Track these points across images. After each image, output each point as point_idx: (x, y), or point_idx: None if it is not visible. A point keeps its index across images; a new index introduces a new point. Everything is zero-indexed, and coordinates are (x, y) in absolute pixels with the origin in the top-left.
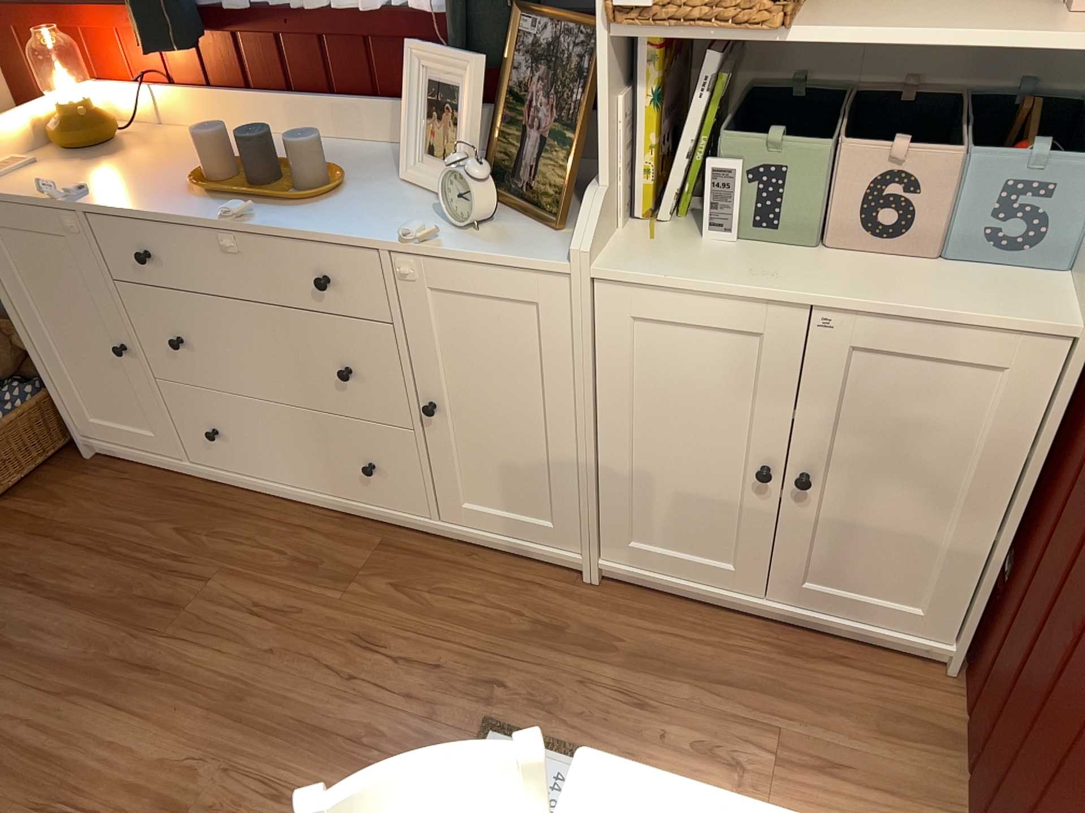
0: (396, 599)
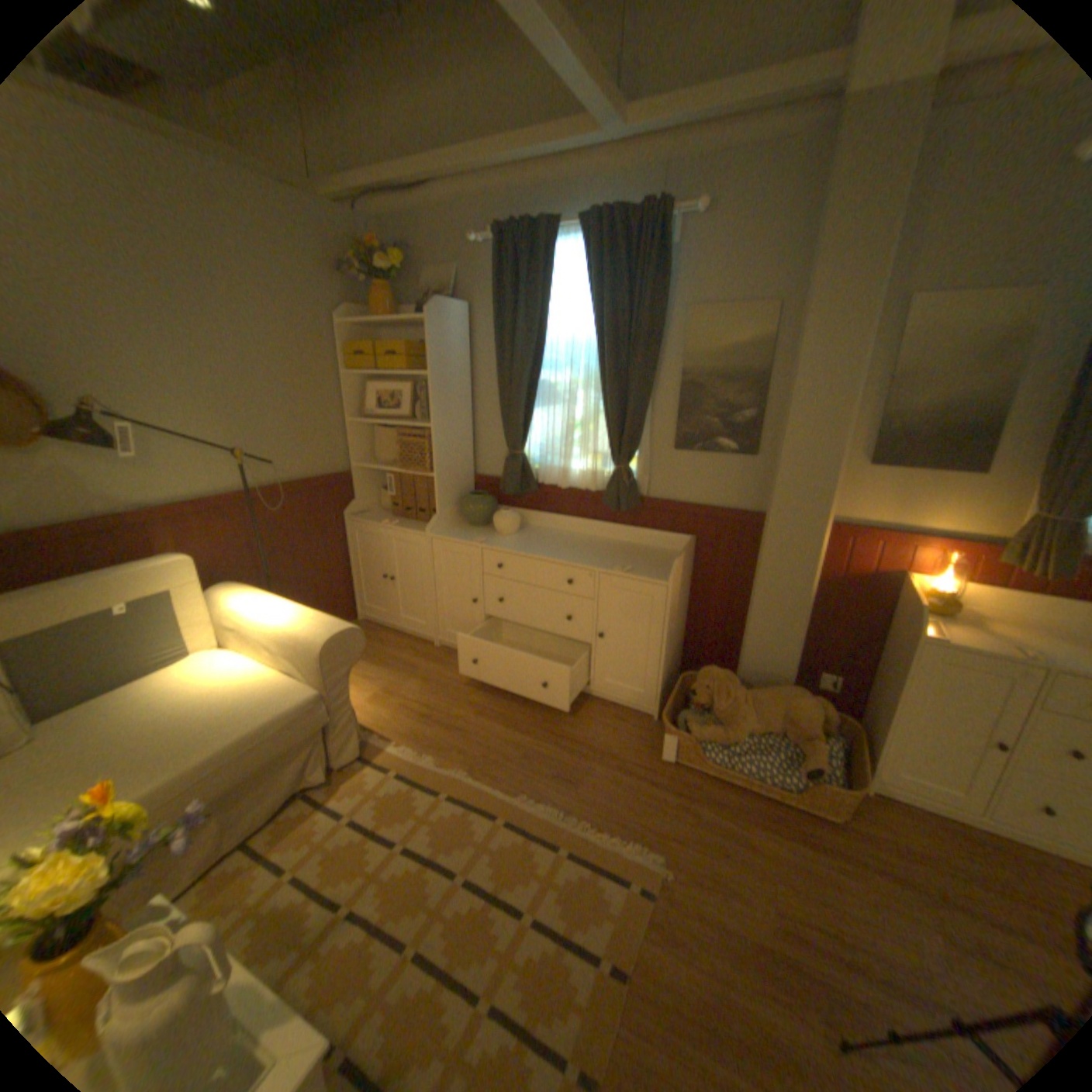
0: None
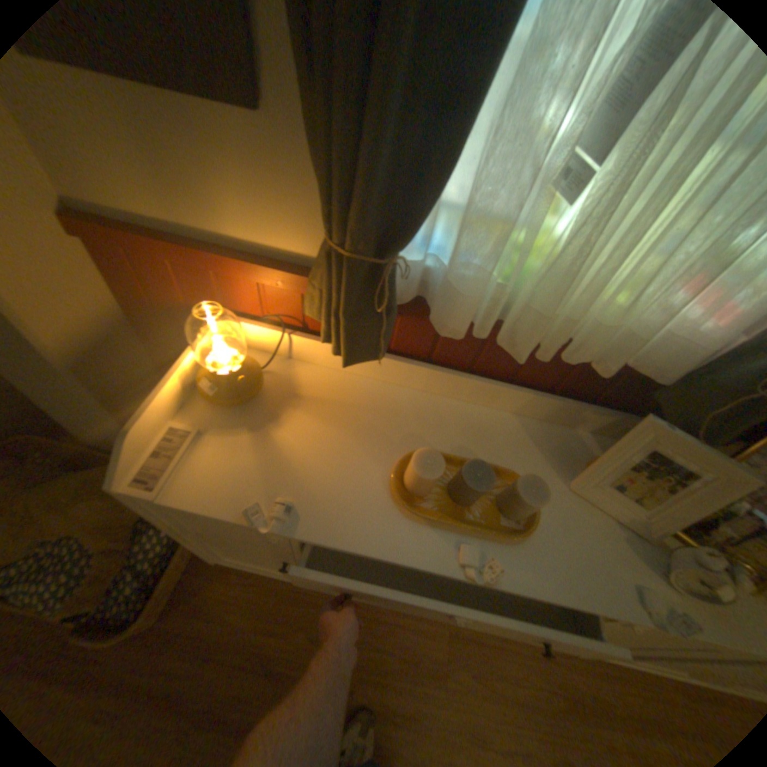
0: (479, 691)
